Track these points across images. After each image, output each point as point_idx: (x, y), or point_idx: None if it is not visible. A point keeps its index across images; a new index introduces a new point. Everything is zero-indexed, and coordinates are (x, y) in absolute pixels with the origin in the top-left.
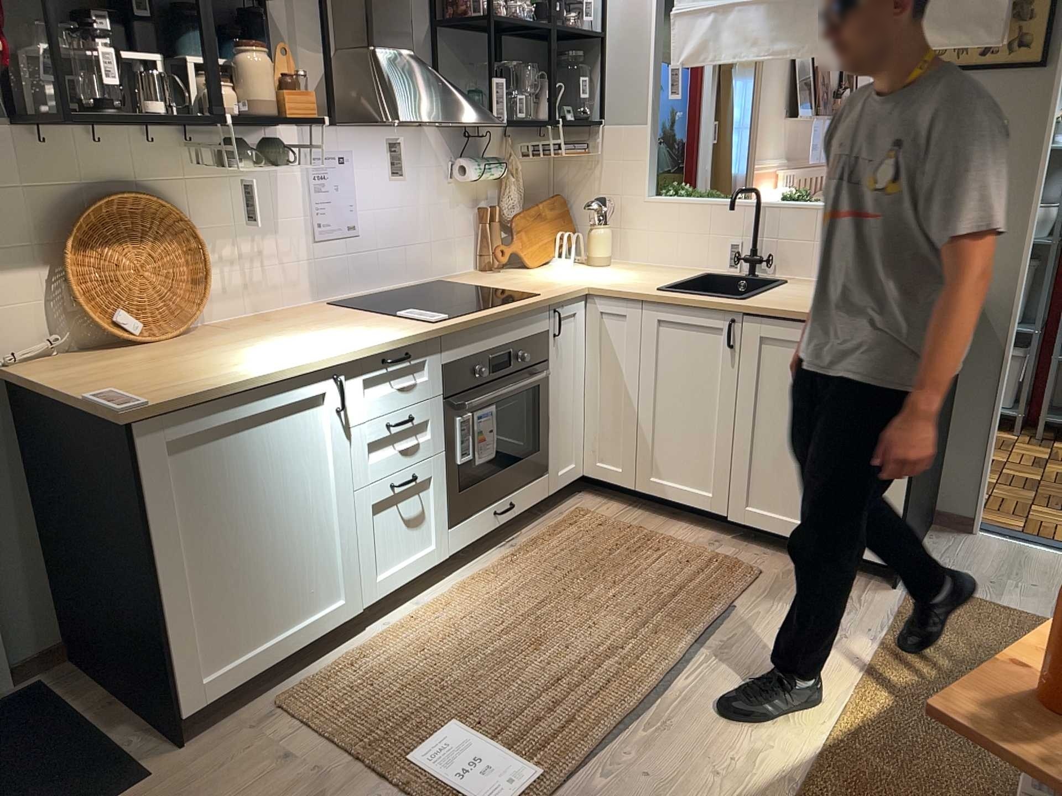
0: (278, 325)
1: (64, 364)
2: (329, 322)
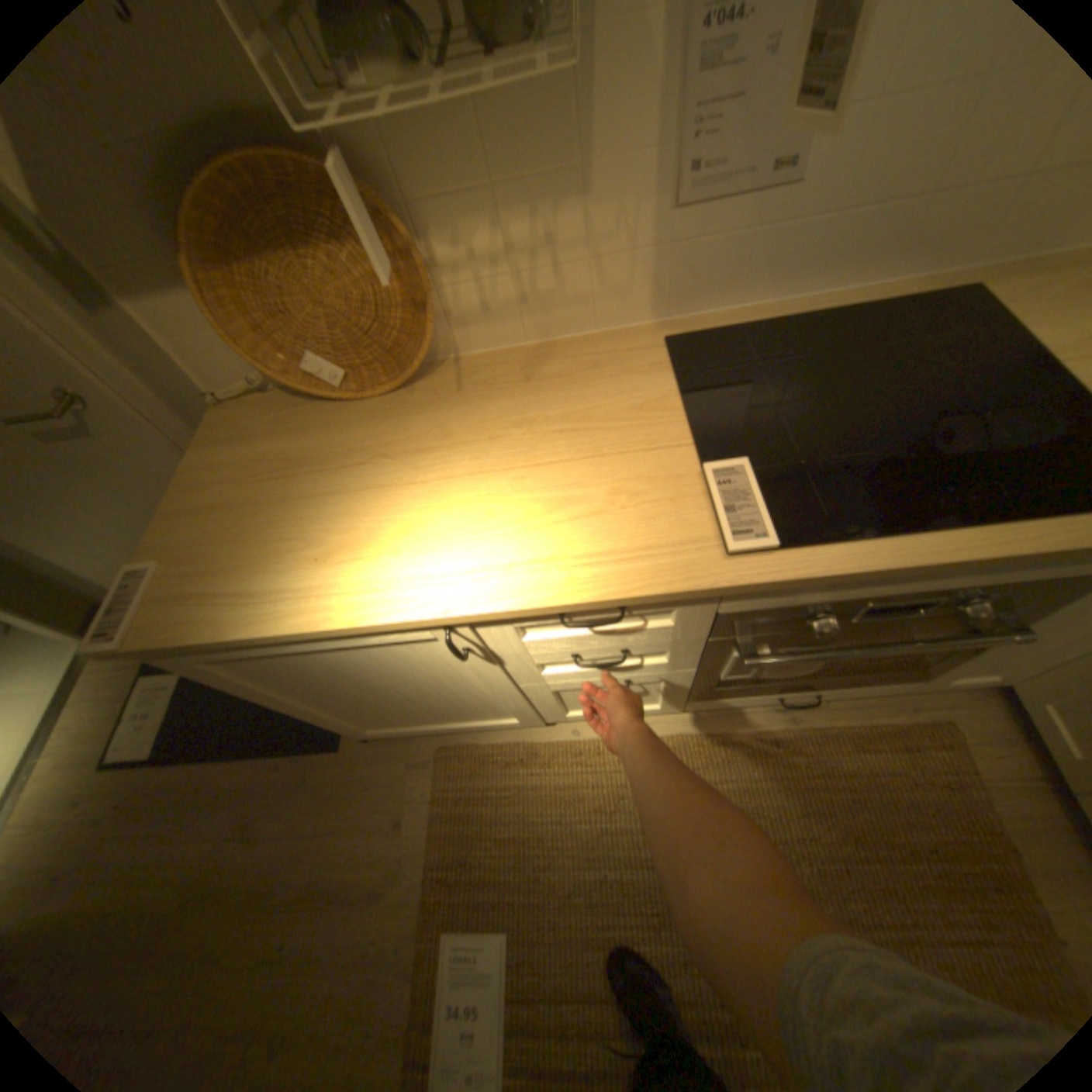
0: (522, 403)
1: (248, 419)
2: (587, 431)
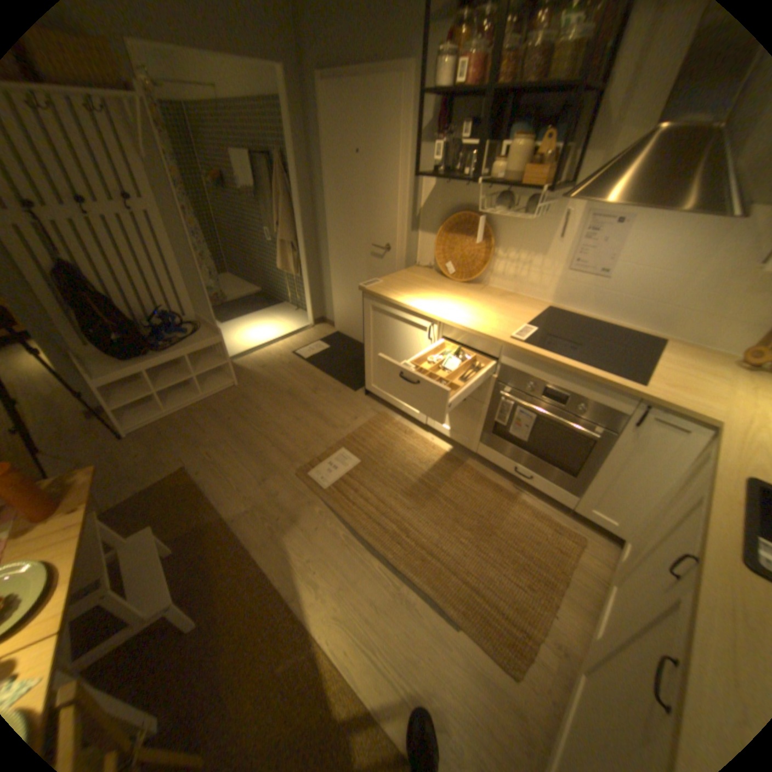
0: (493, 299)
1: (422, 271)
2: (503, 309)
